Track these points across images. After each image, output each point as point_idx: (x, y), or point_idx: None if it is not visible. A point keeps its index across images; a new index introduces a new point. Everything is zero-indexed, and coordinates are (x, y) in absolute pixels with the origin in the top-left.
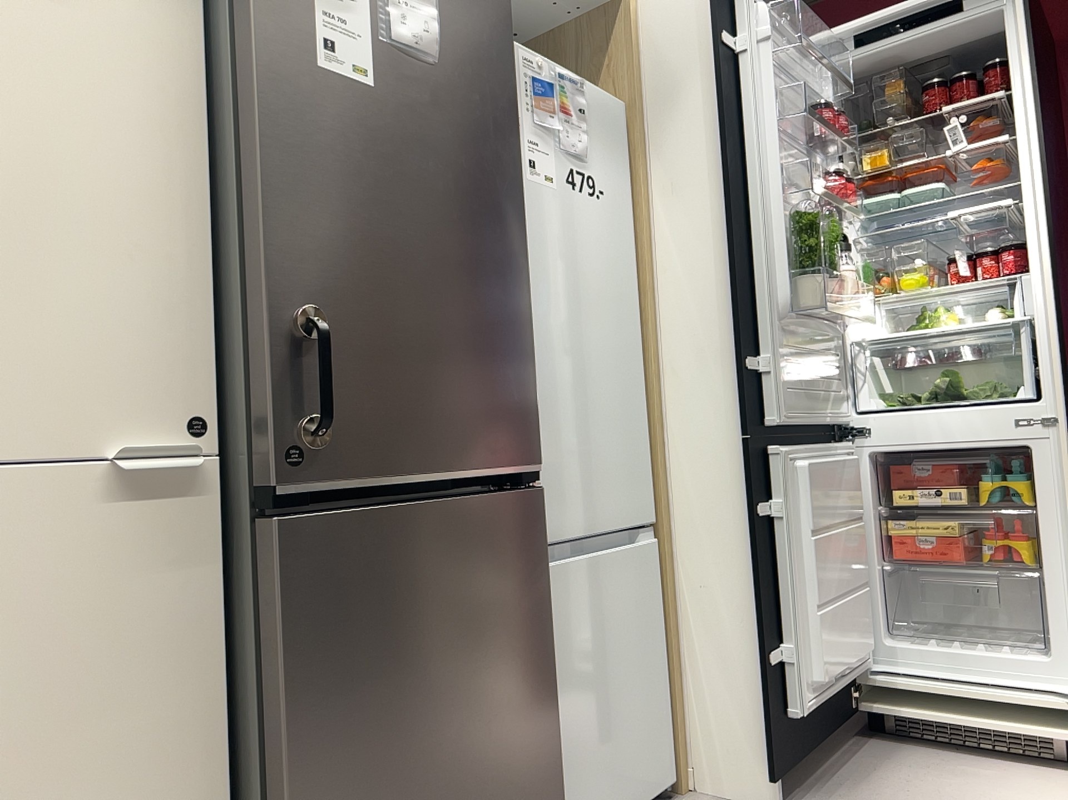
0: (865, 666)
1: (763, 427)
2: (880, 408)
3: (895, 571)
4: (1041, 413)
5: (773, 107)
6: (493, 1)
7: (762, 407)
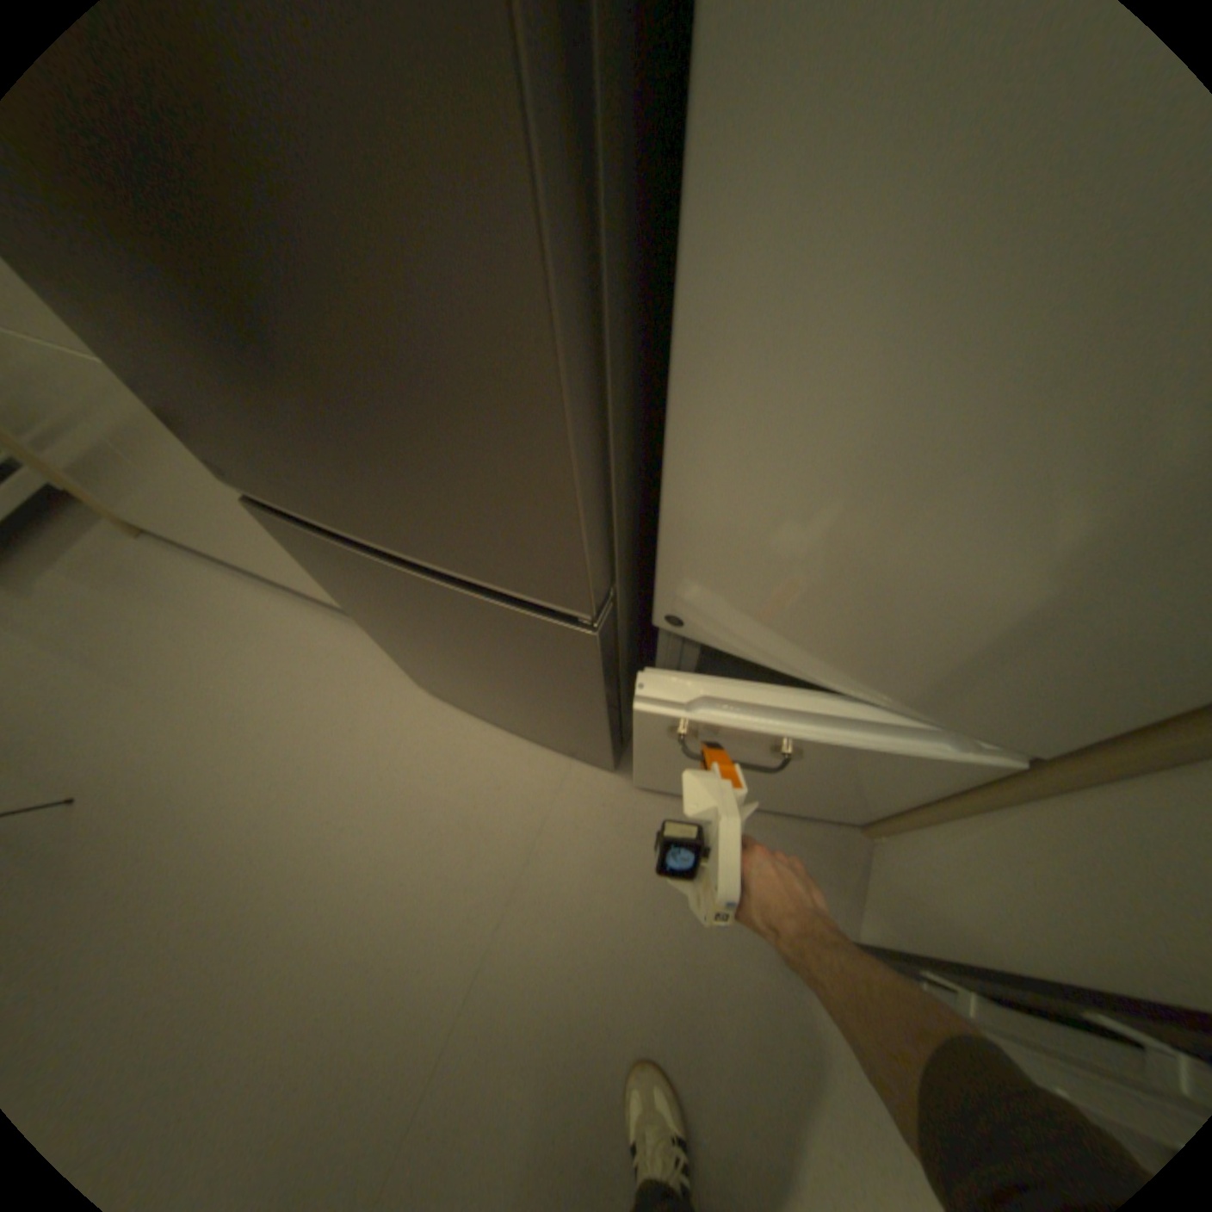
0: None
1: None
2: None
3: None
4: None
5: None
6: None
7: None
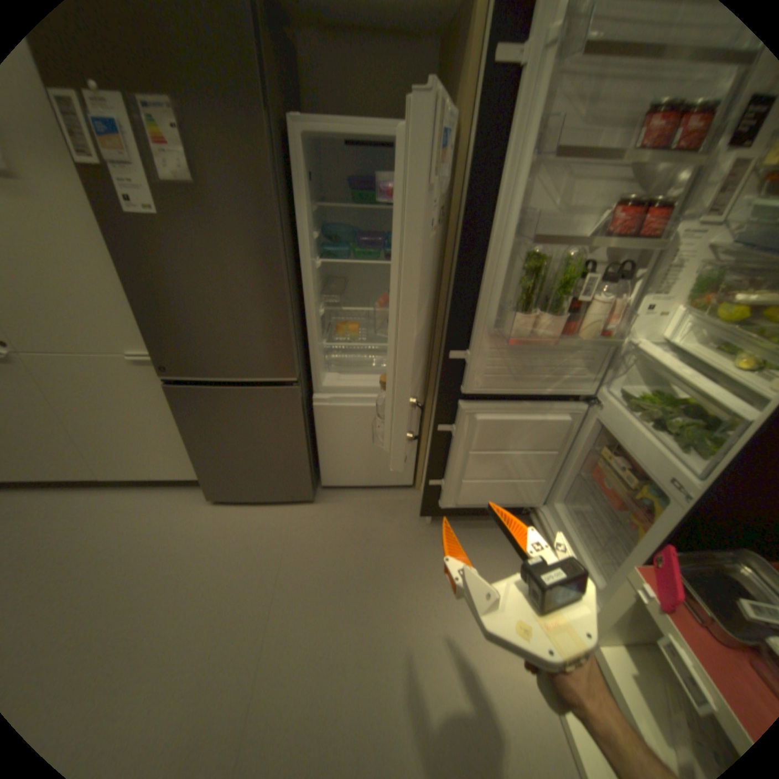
0: (528, 506)
1: (457, 389)
2: (621, 396)
3: (597, 479)
4: (691, 490)
5: (533, 142)
6: (243, 109)
7: (459, 379)
